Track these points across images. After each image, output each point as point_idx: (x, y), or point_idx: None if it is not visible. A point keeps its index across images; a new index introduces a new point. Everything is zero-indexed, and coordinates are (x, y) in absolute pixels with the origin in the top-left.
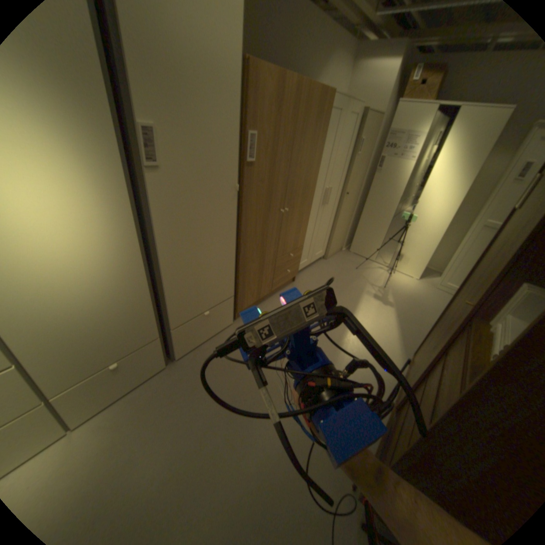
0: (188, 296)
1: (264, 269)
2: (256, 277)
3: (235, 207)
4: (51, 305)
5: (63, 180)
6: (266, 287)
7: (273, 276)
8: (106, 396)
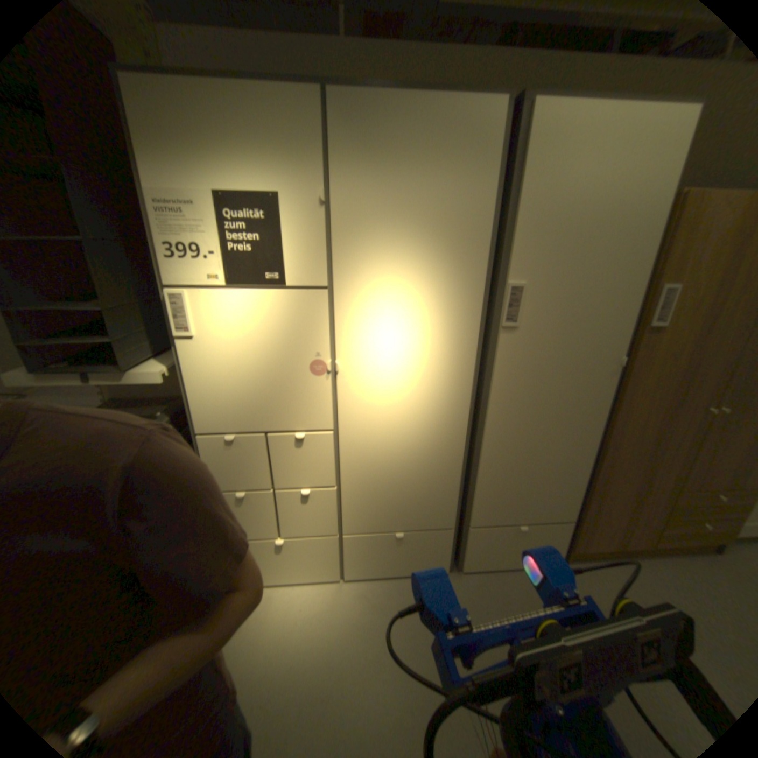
0: (505, 493)
1: (649, 502)
2: (627, 510)
3: (613, 390)
4: (378, 445)
5: (426, 336)
6: (646, 537)
7: (667, 522)
8: (382, 567)
